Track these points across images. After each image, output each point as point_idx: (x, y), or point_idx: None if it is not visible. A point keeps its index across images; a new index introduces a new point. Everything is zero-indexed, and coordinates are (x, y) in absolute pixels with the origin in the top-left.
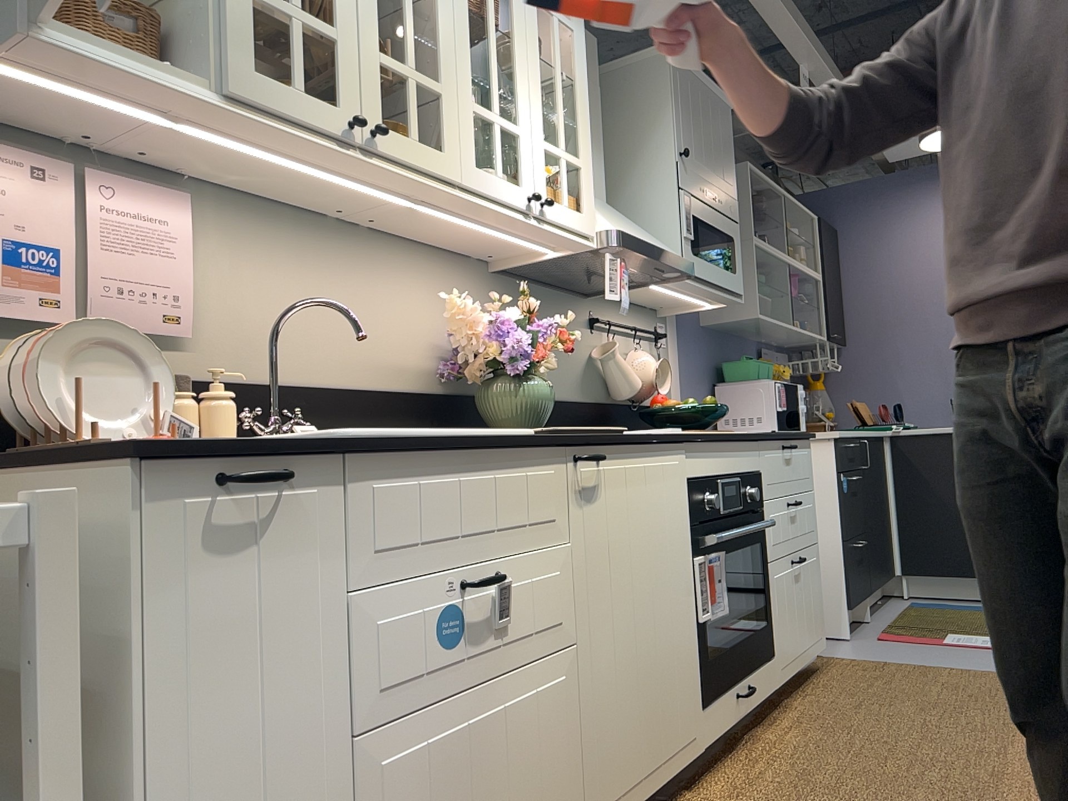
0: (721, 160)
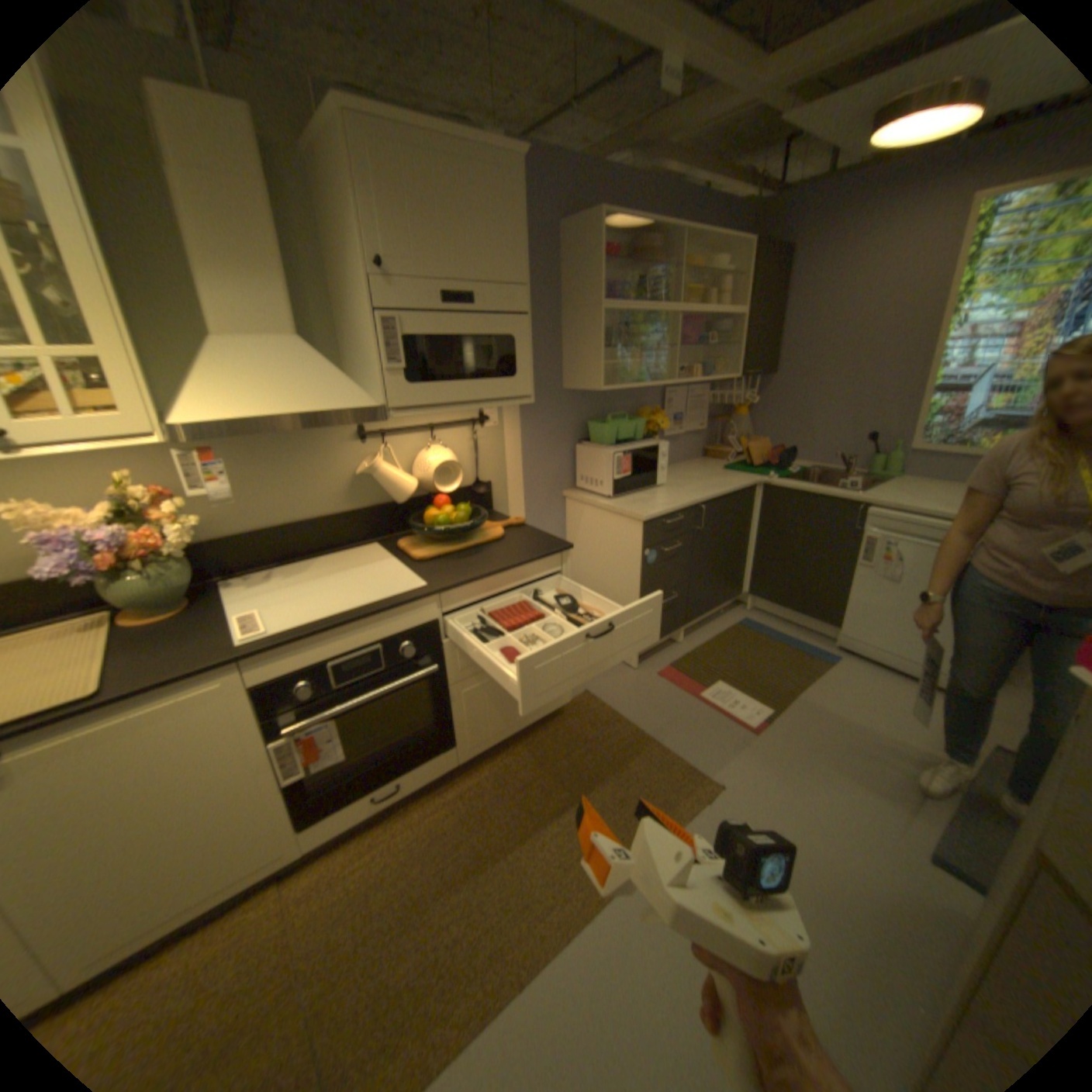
0: (482, 241)
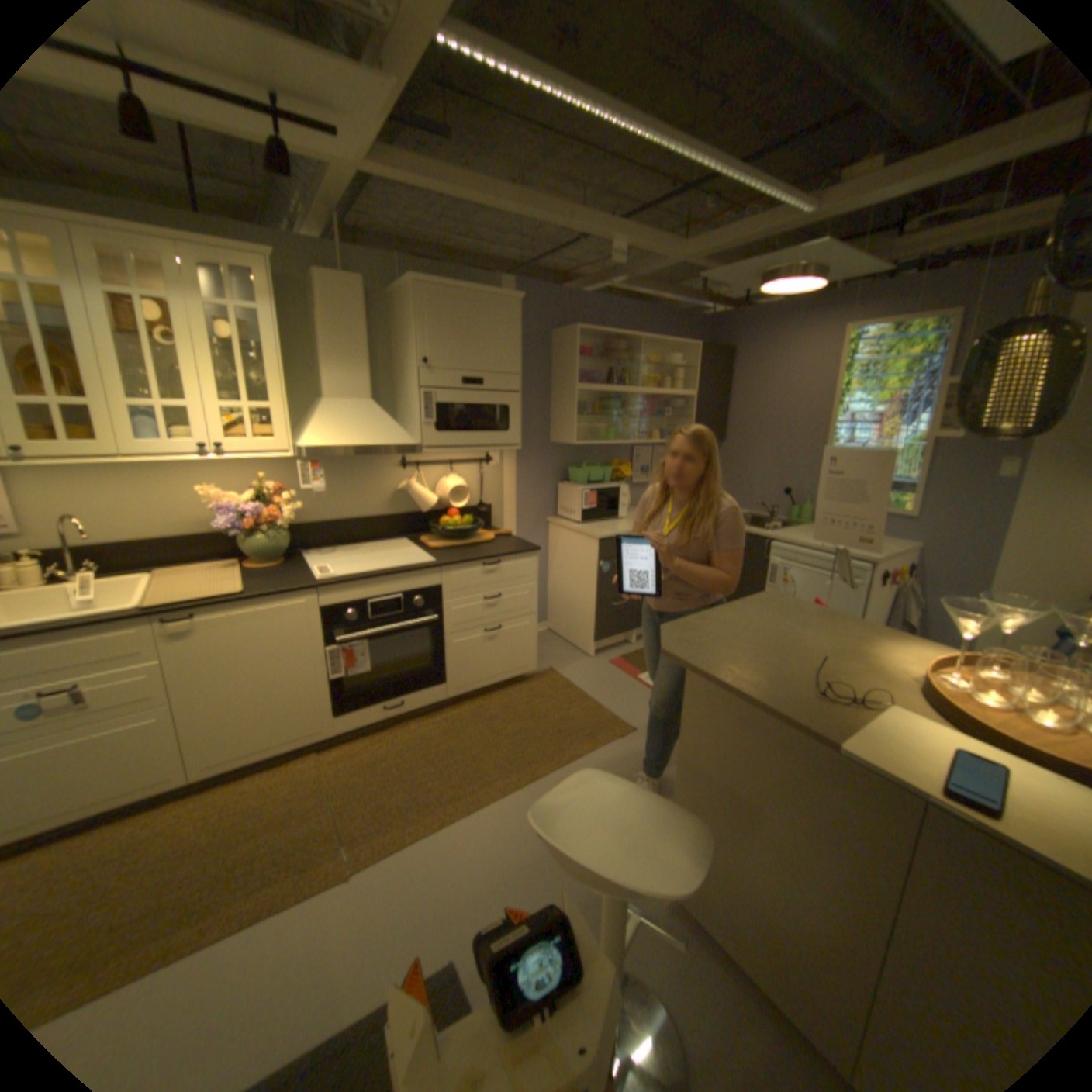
0: (490, 349)
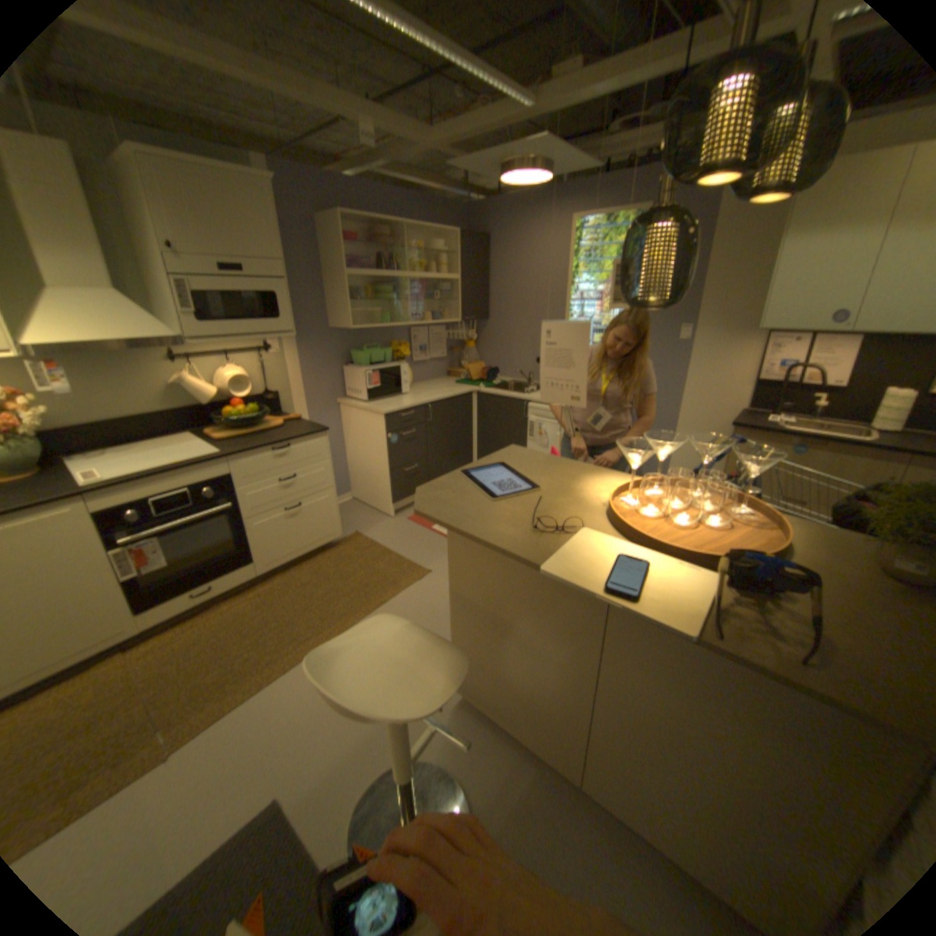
0: (245, 232)
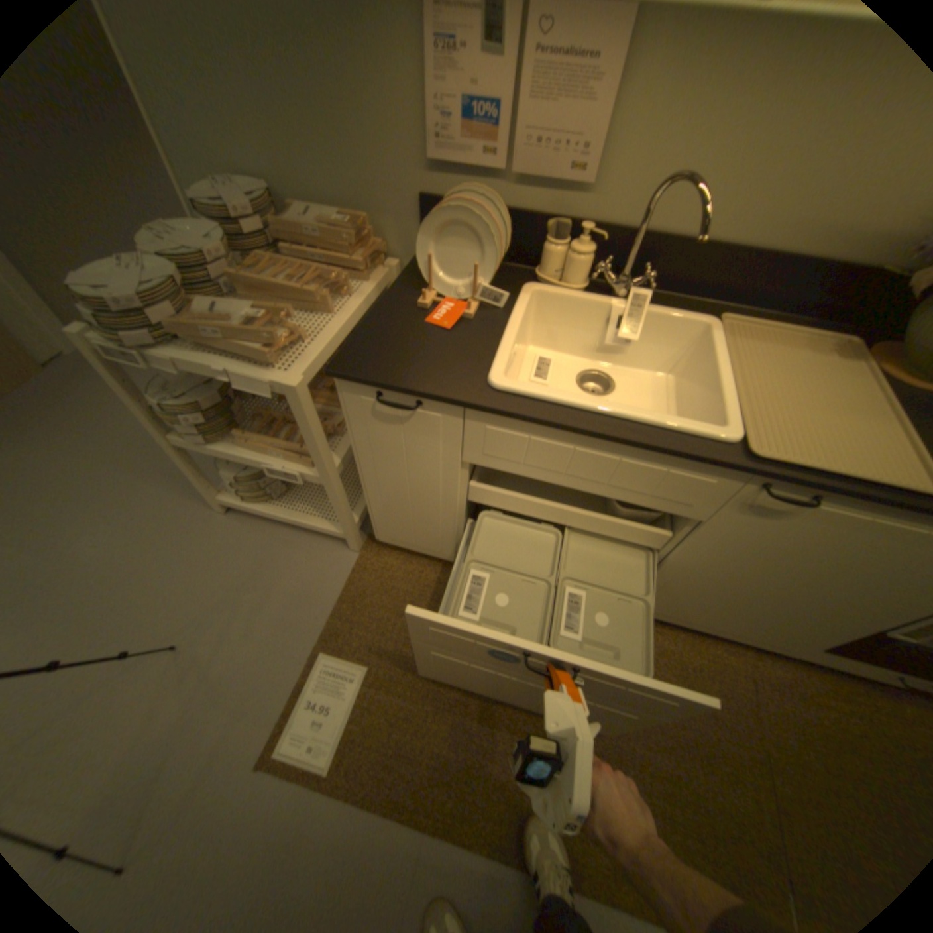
0: None
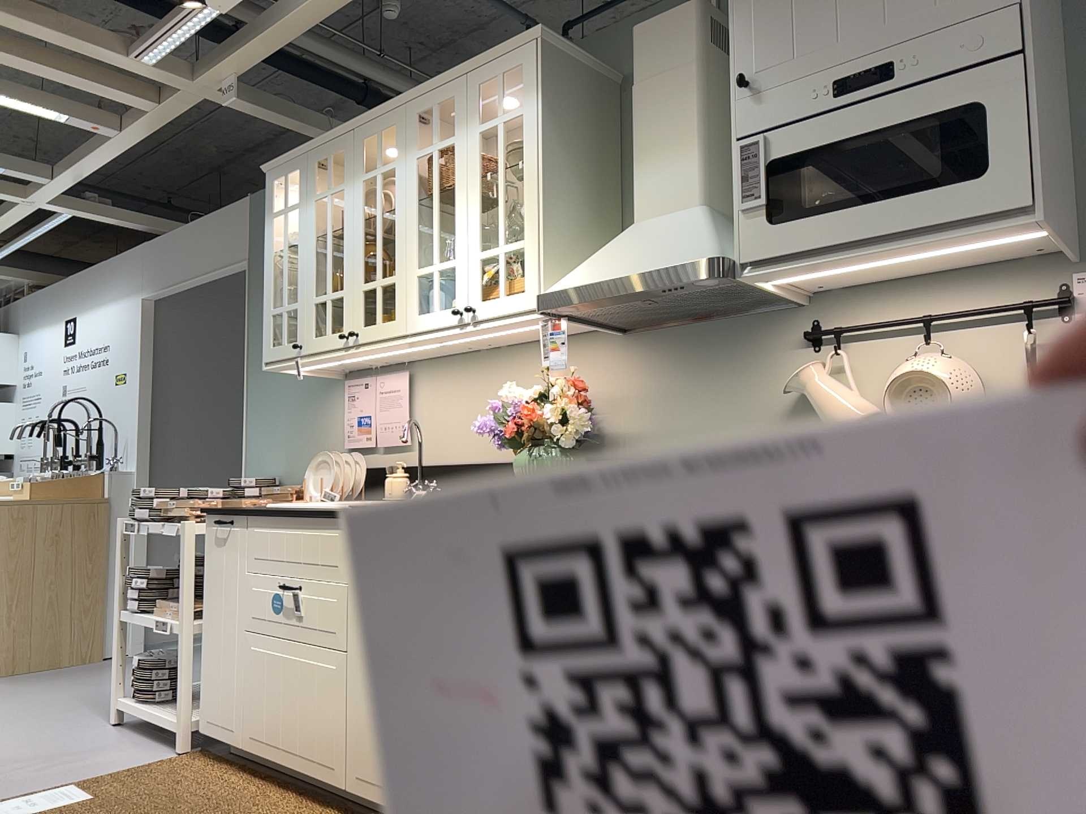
0: None
